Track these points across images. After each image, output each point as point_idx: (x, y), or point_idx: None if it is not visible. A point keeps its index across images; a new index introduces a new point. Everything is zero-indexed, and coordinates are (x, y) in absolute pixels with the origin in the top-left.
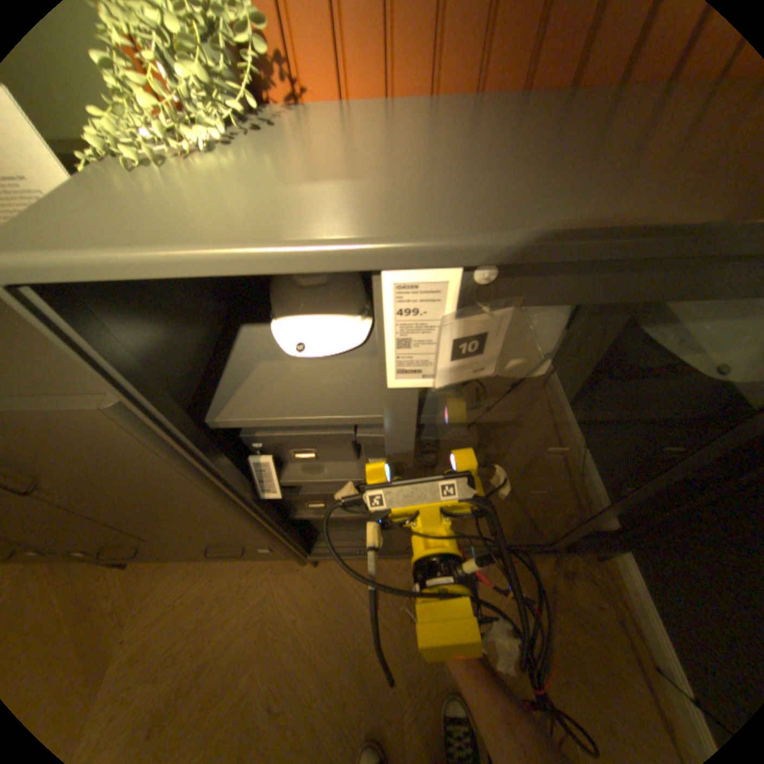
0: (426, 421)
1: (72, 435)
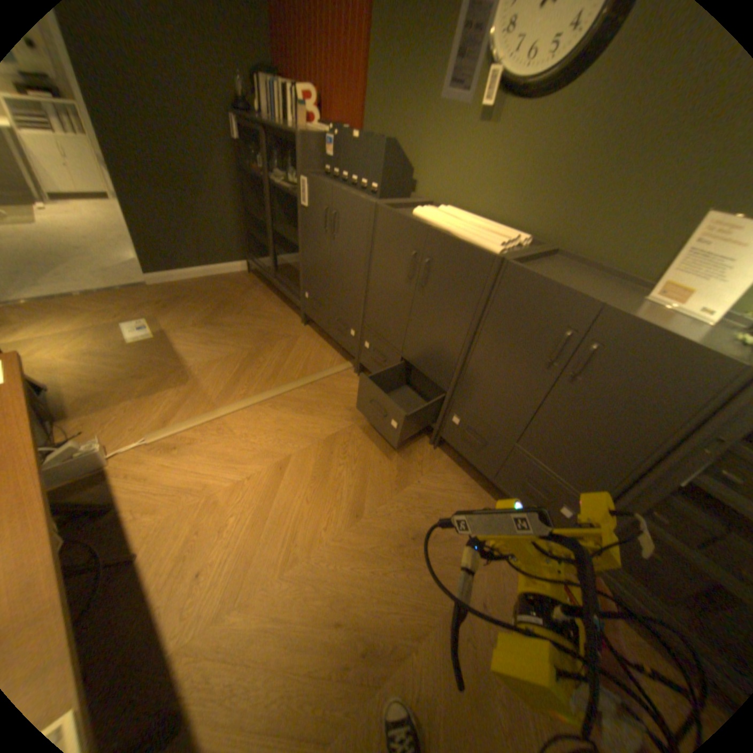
0: None
1: (690, 368)
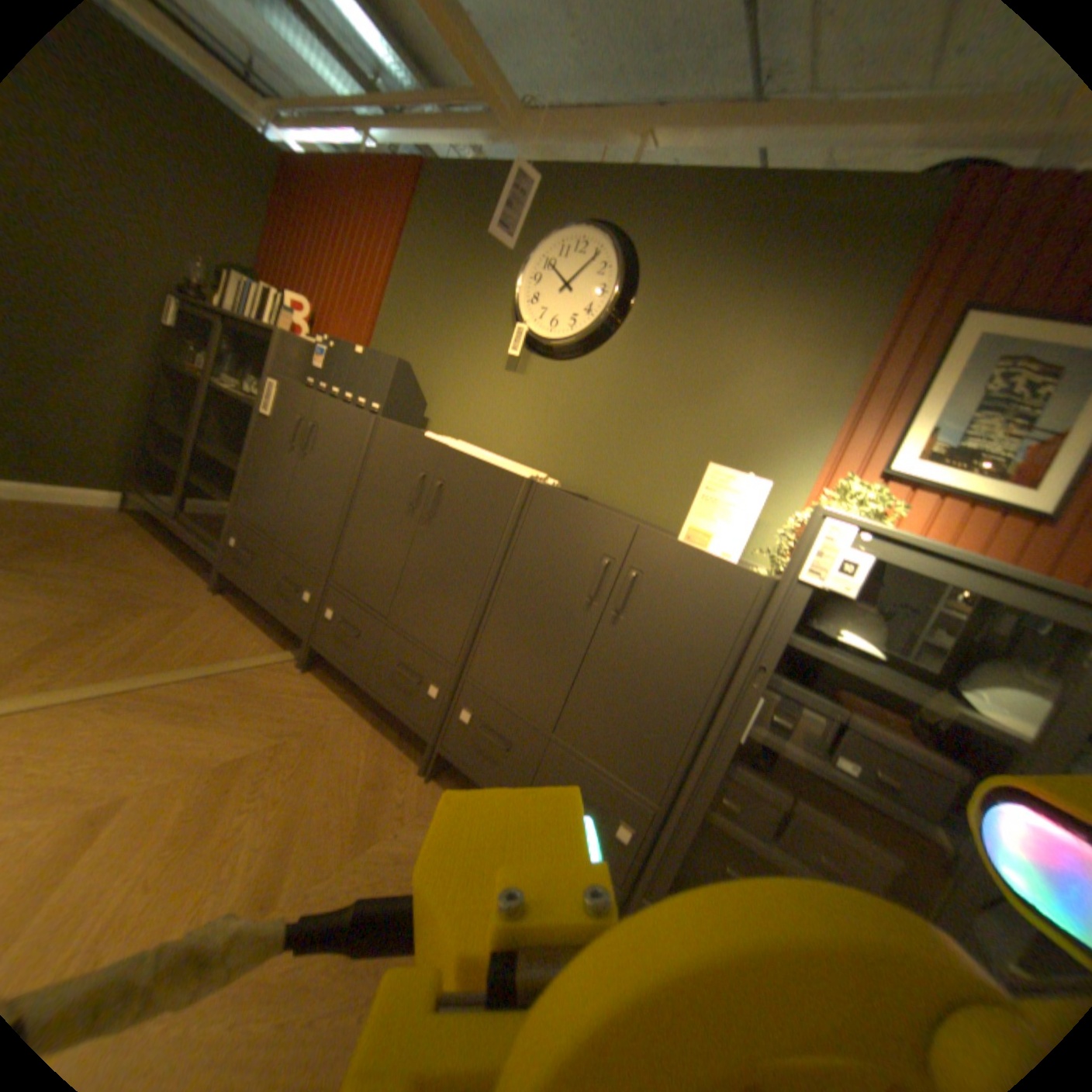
0: (940, 713)
1: (723, 584)
